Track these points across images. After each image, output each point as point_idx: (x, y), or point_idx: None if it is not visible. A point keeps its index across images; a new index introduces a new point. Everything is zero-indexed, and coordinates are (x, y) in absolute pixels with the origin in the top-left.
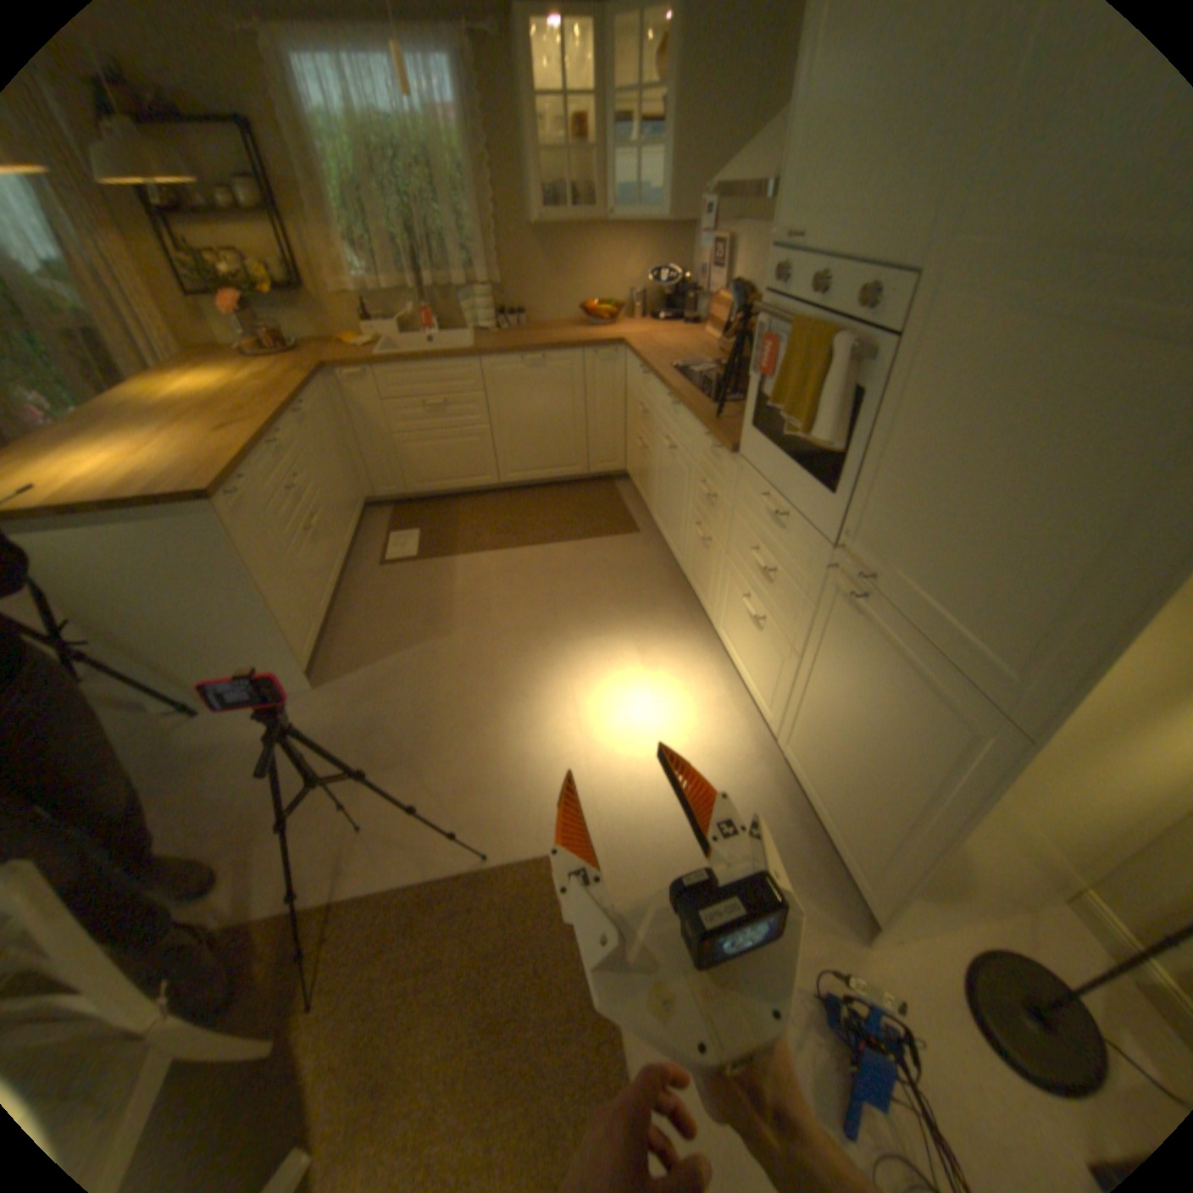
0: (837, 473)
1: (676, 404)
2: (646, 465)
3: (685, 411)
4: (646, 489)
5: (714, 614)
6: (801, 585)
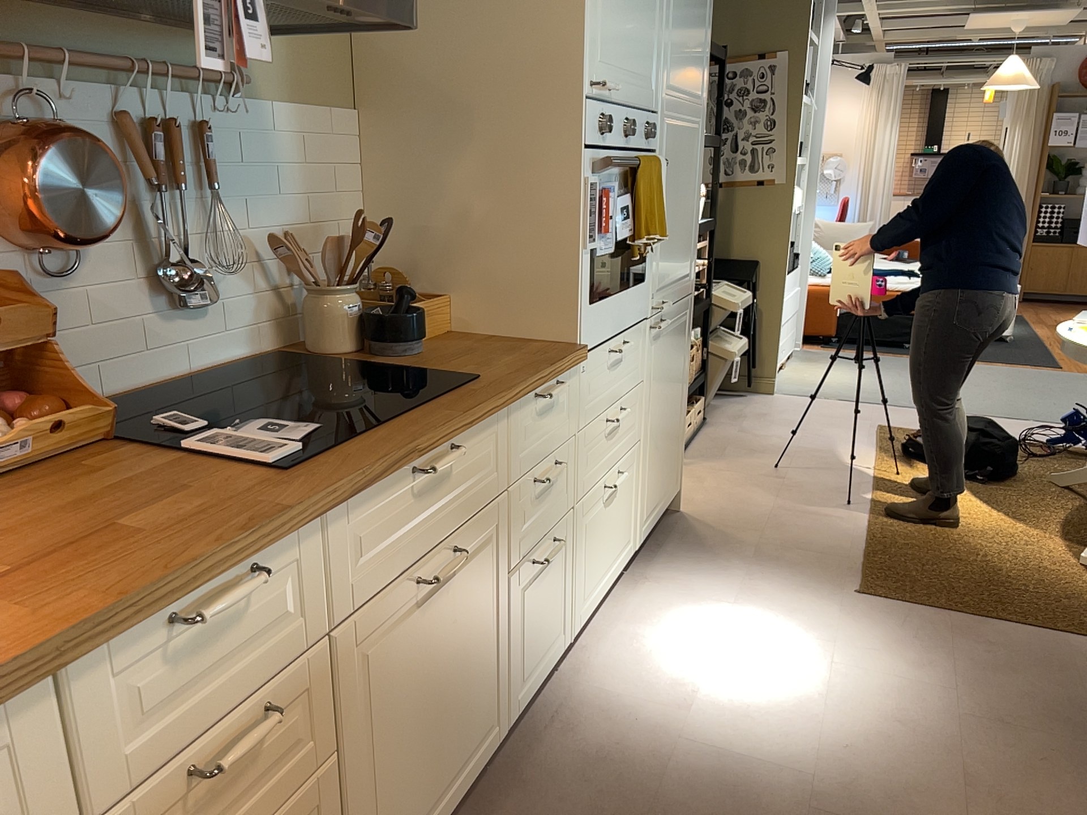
0: (643, 262)
1: (451, 449)
2: None
3: (472, 432)
4: None
5: (570, 618)
6: (638, 376)
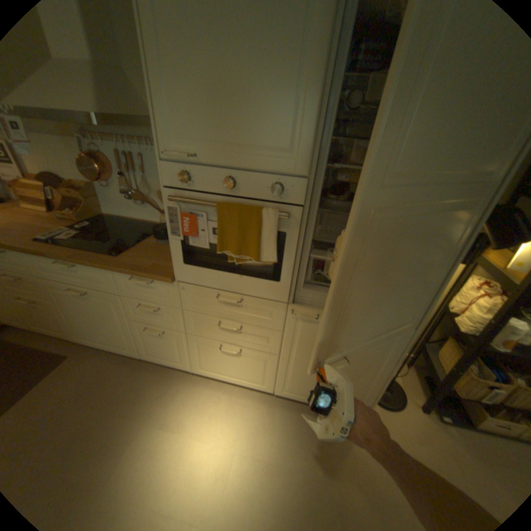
0: (277, 270)
1: (71, 265)
2: (42, 312)
3: (87, 267)
4: (51, 327)
5: (188, 365)
6: (268, 325)
